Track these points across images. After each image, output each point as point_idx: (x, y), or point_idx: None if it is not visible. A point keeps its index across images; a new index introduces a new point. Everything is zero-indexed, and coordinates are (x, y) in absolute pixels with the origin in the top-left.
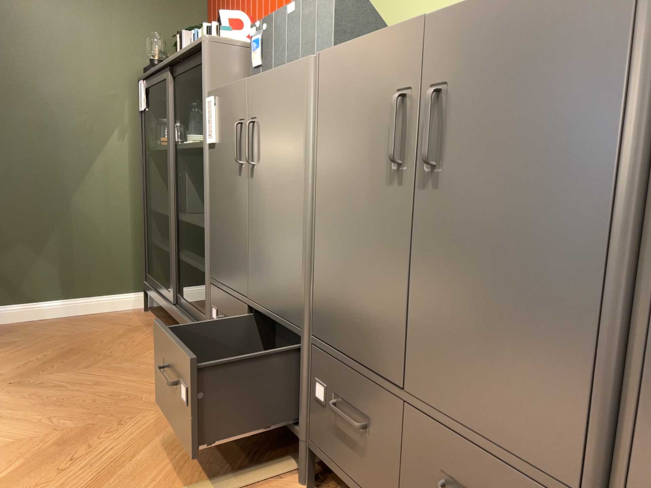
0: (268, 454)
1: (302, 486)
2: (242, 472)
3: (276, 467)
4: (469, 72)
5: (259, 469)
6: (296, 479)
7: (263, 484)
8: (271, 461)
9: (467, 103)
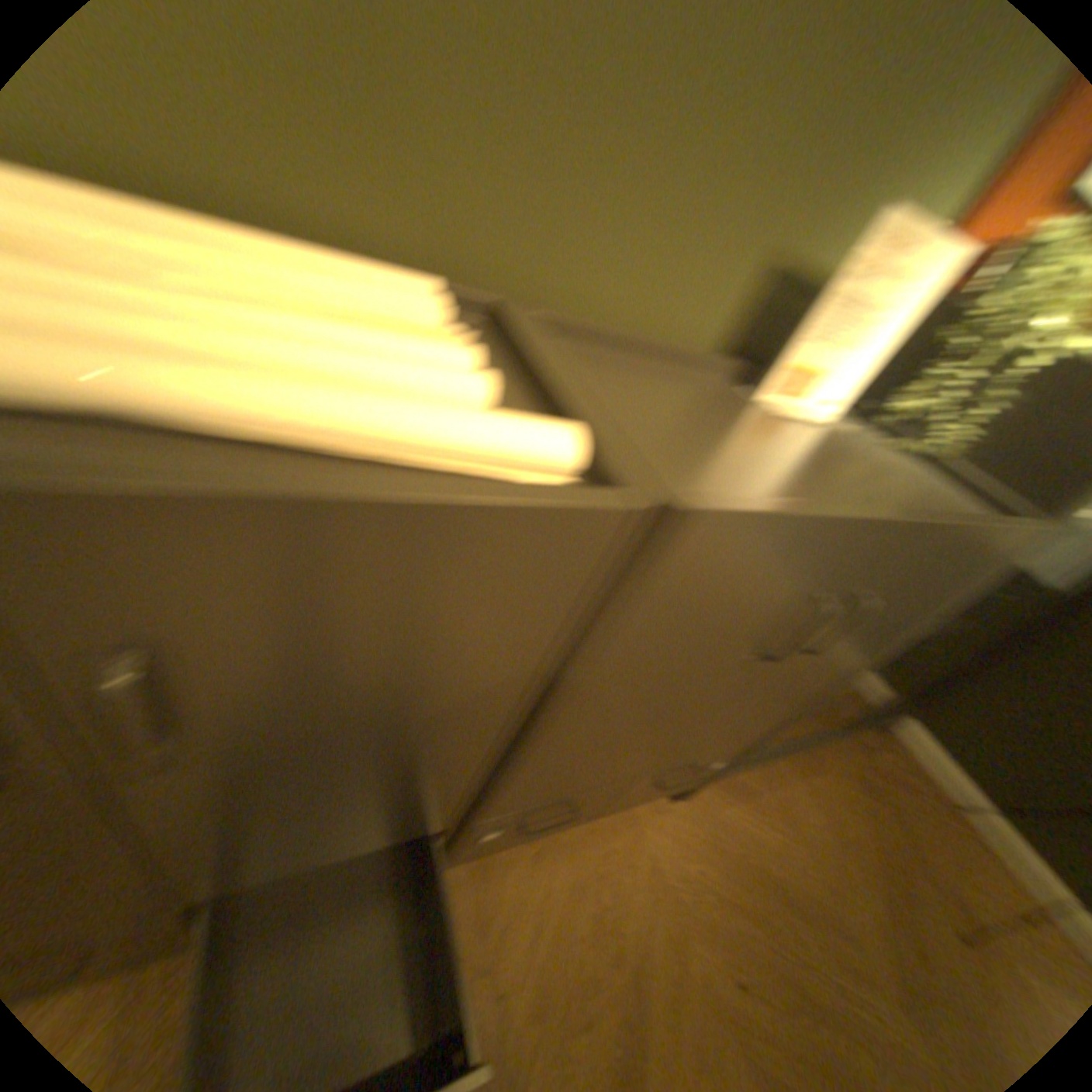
0: None
1: None
2: None
3: None
4: (258, 626)
5: None
6: None
7: None
8: None
9: (261, 667)
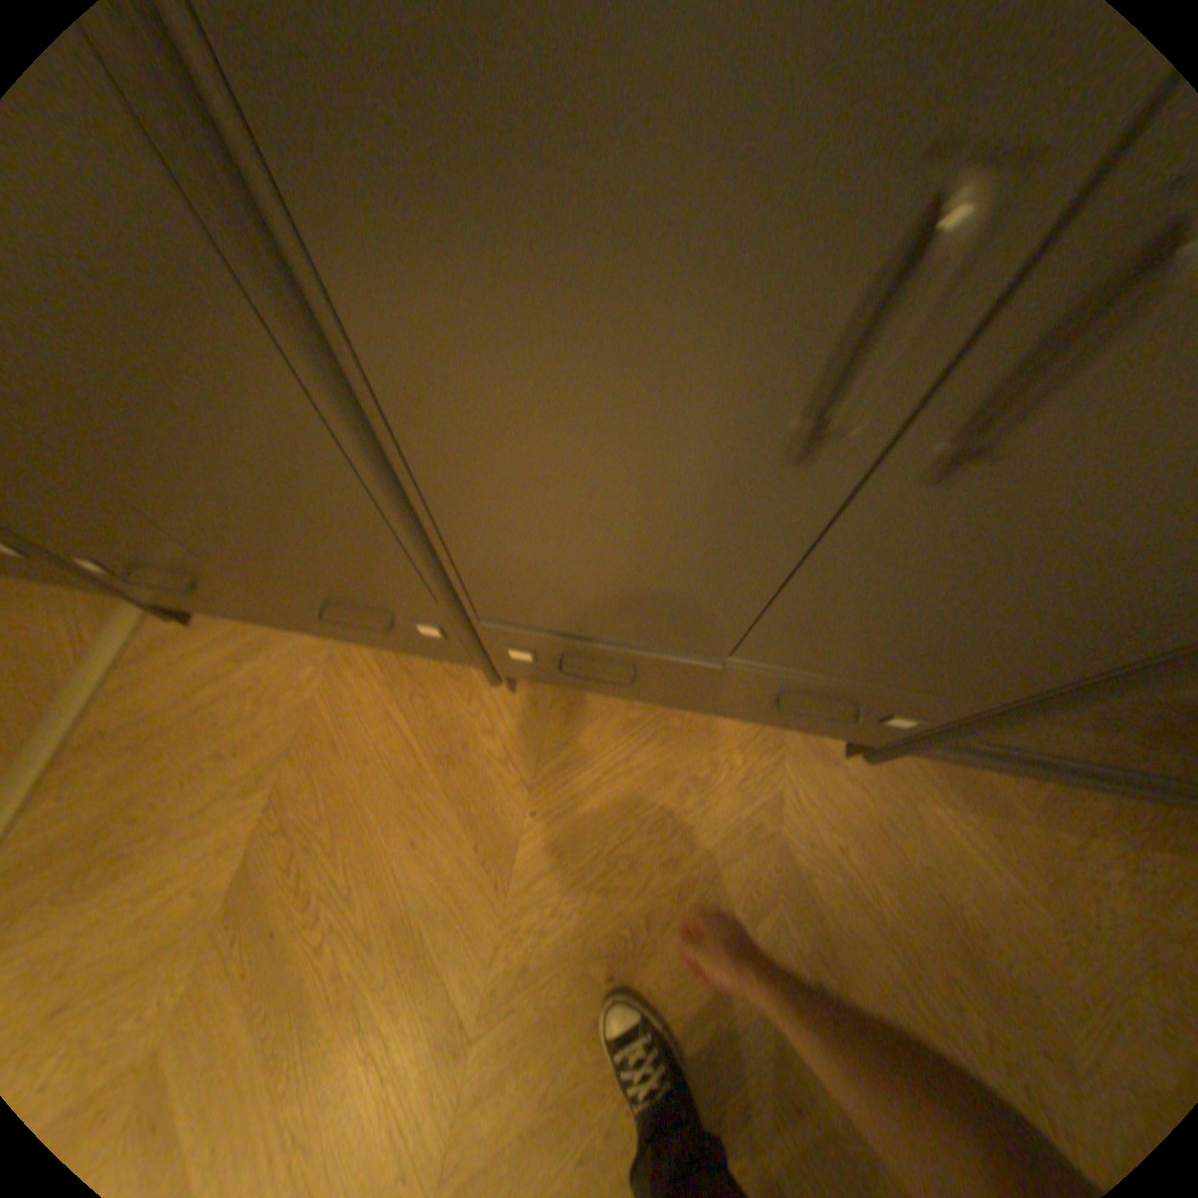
0: (93, 610)
1: (171, 623)
2: (84, 660)
3: (119, 623)
4: None
5: (102, 641)
6: (157, 617)
7: (123, 652)
8: (106, 617)
9: None
